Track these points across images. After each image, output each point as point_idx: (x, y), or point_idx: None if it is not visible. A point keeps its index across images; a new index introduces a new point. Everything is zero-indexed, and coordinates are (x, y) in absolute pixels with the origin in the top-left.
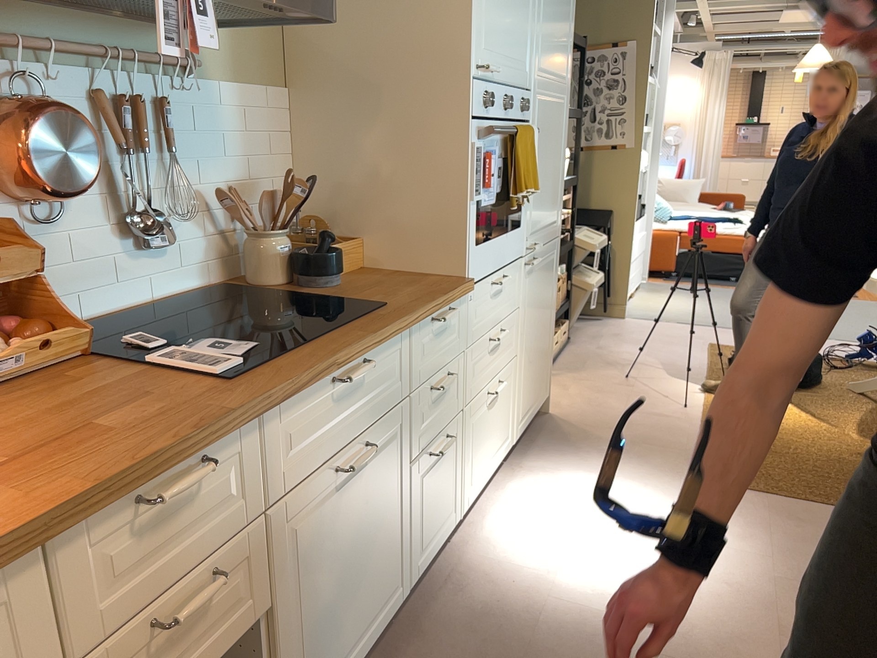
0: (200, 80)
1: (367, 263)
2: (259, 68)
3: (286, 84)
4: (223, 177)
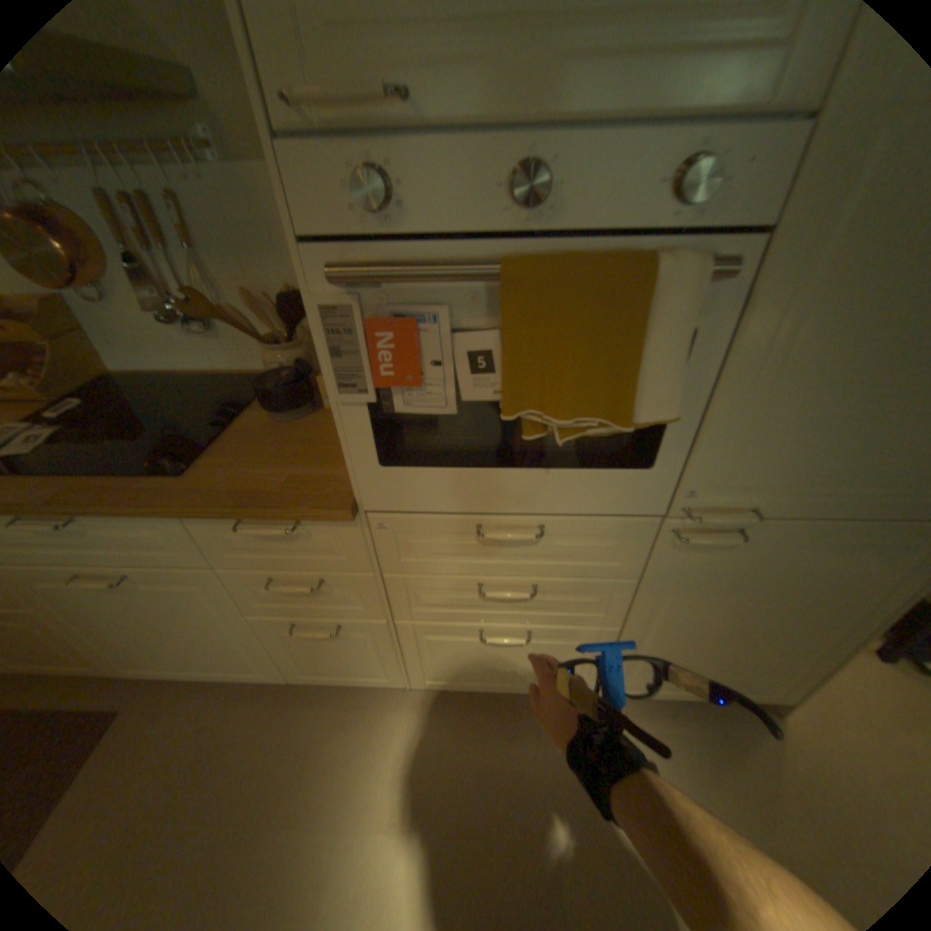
0: (221, 162)
1: None
2: None
3: None
4: (274, 273)
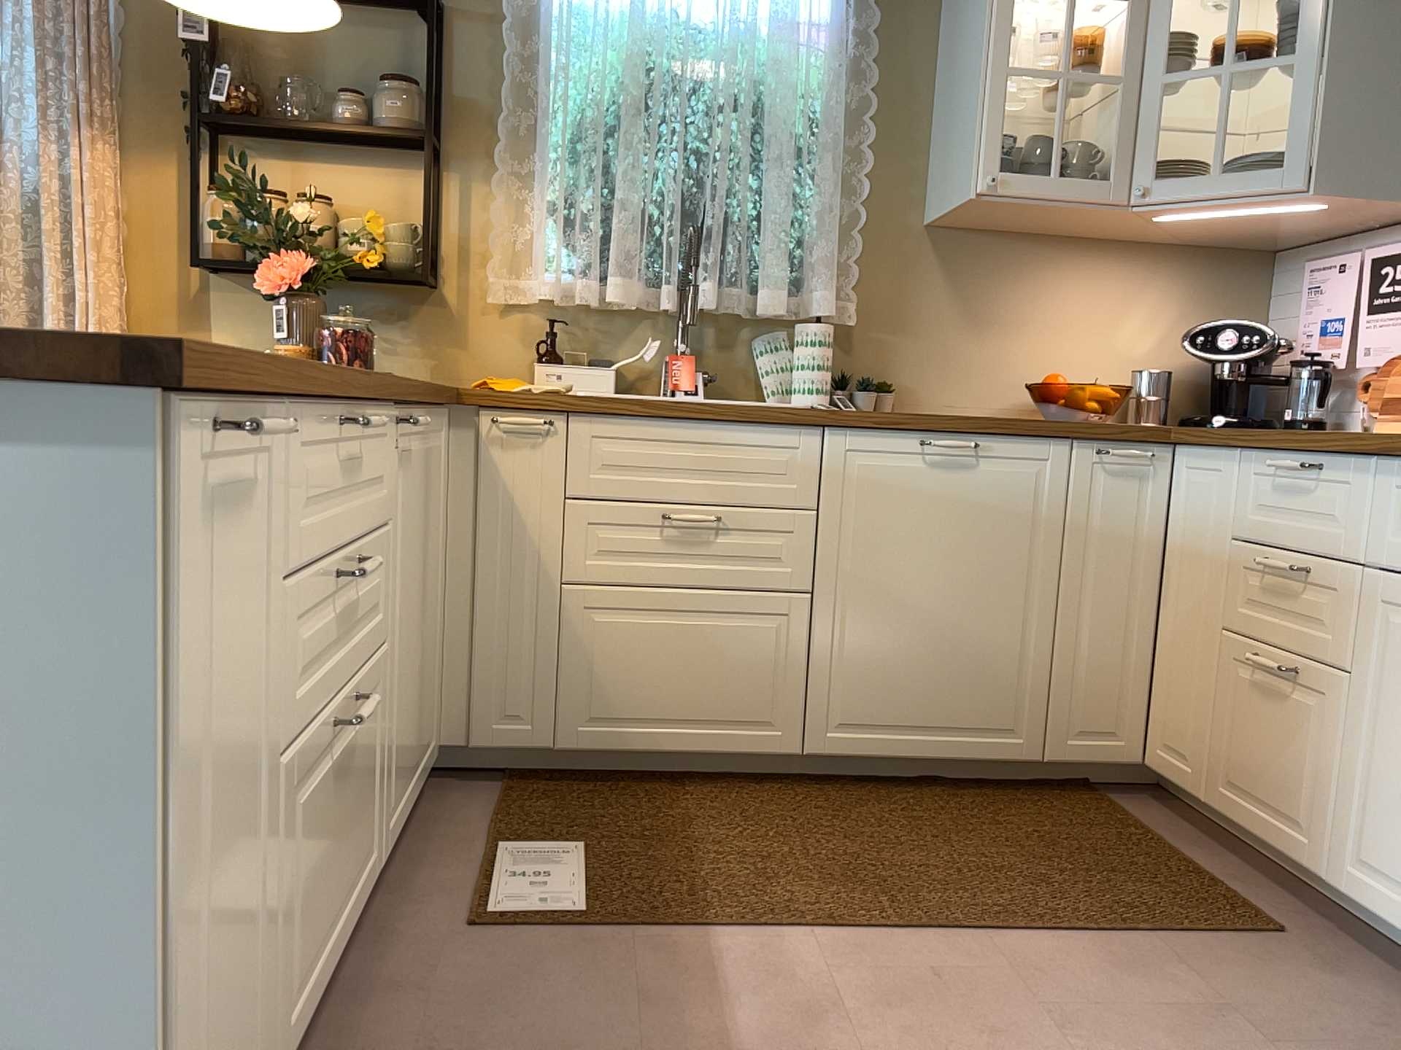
0: None
1: None
2: None
3: None
4: None
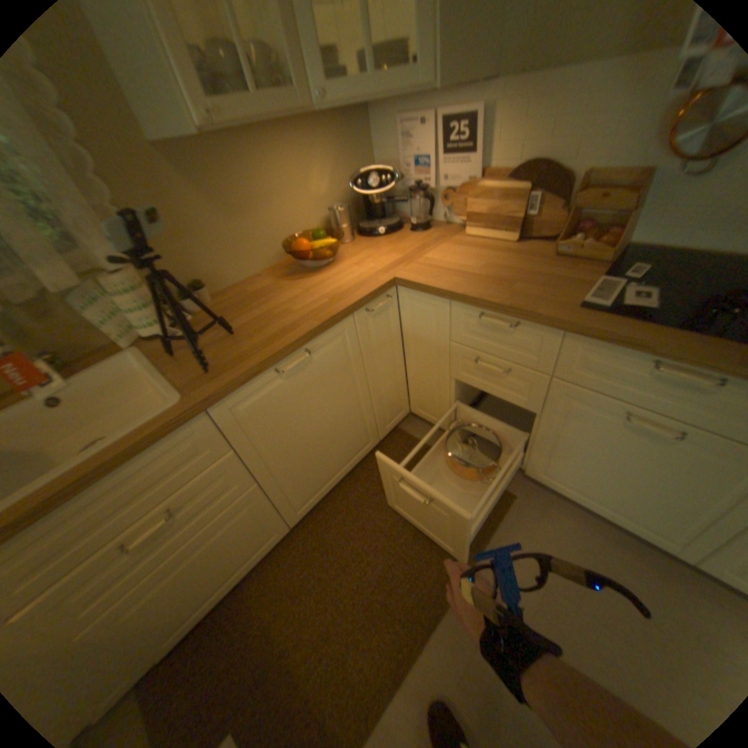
0: None
1: None
2: None
3: None
4: None
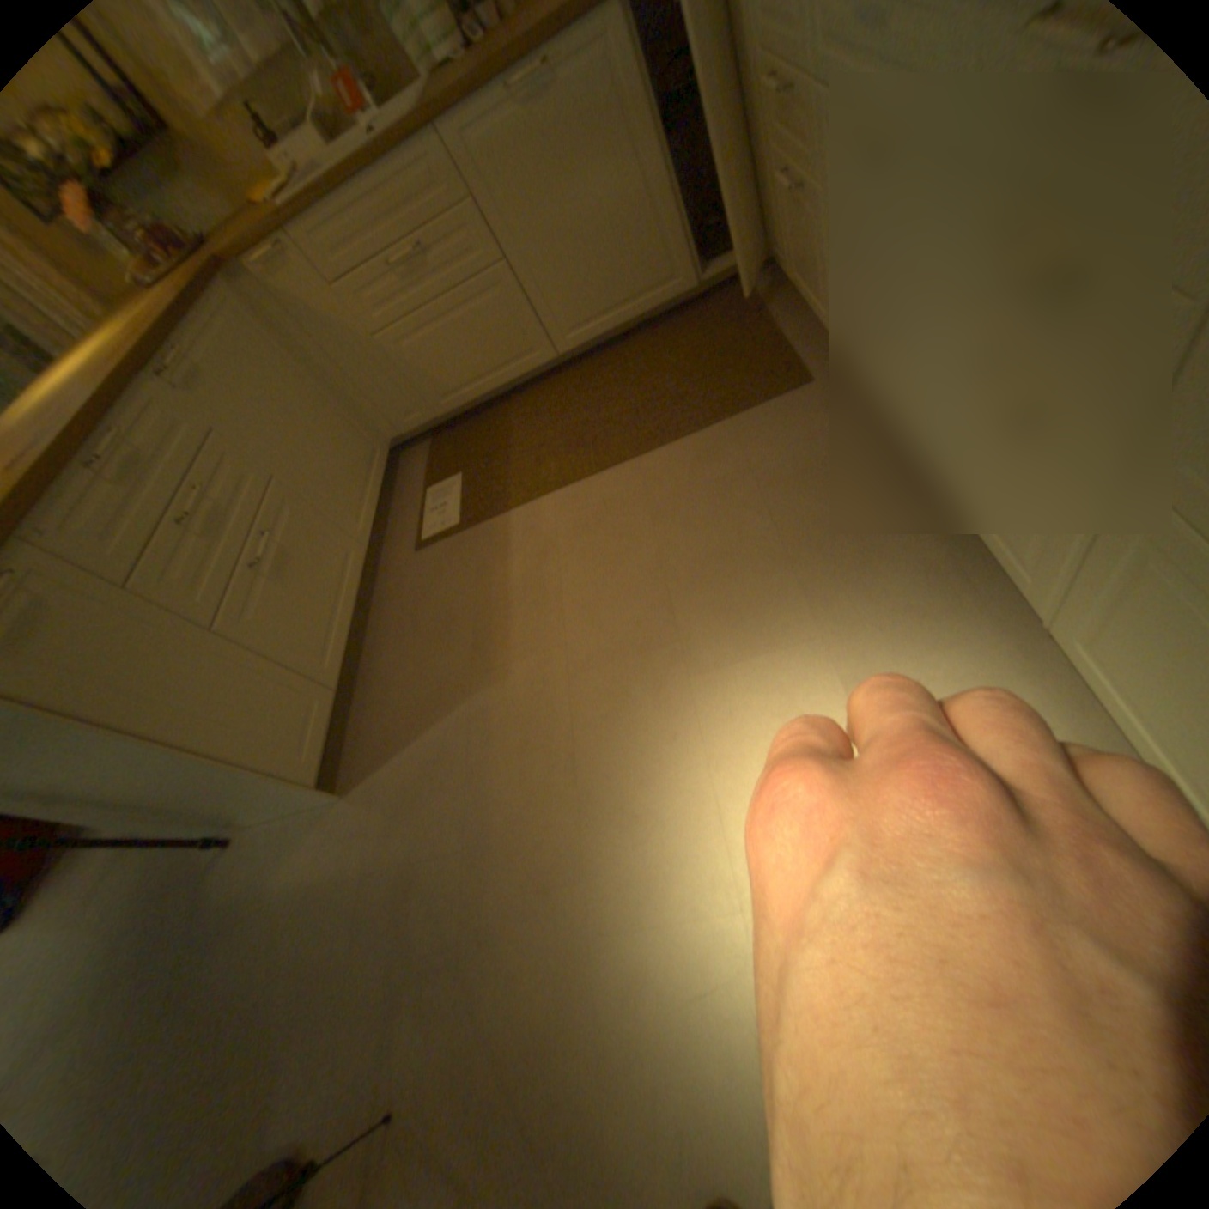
0: None
1: None
2: None
3: None
4: None
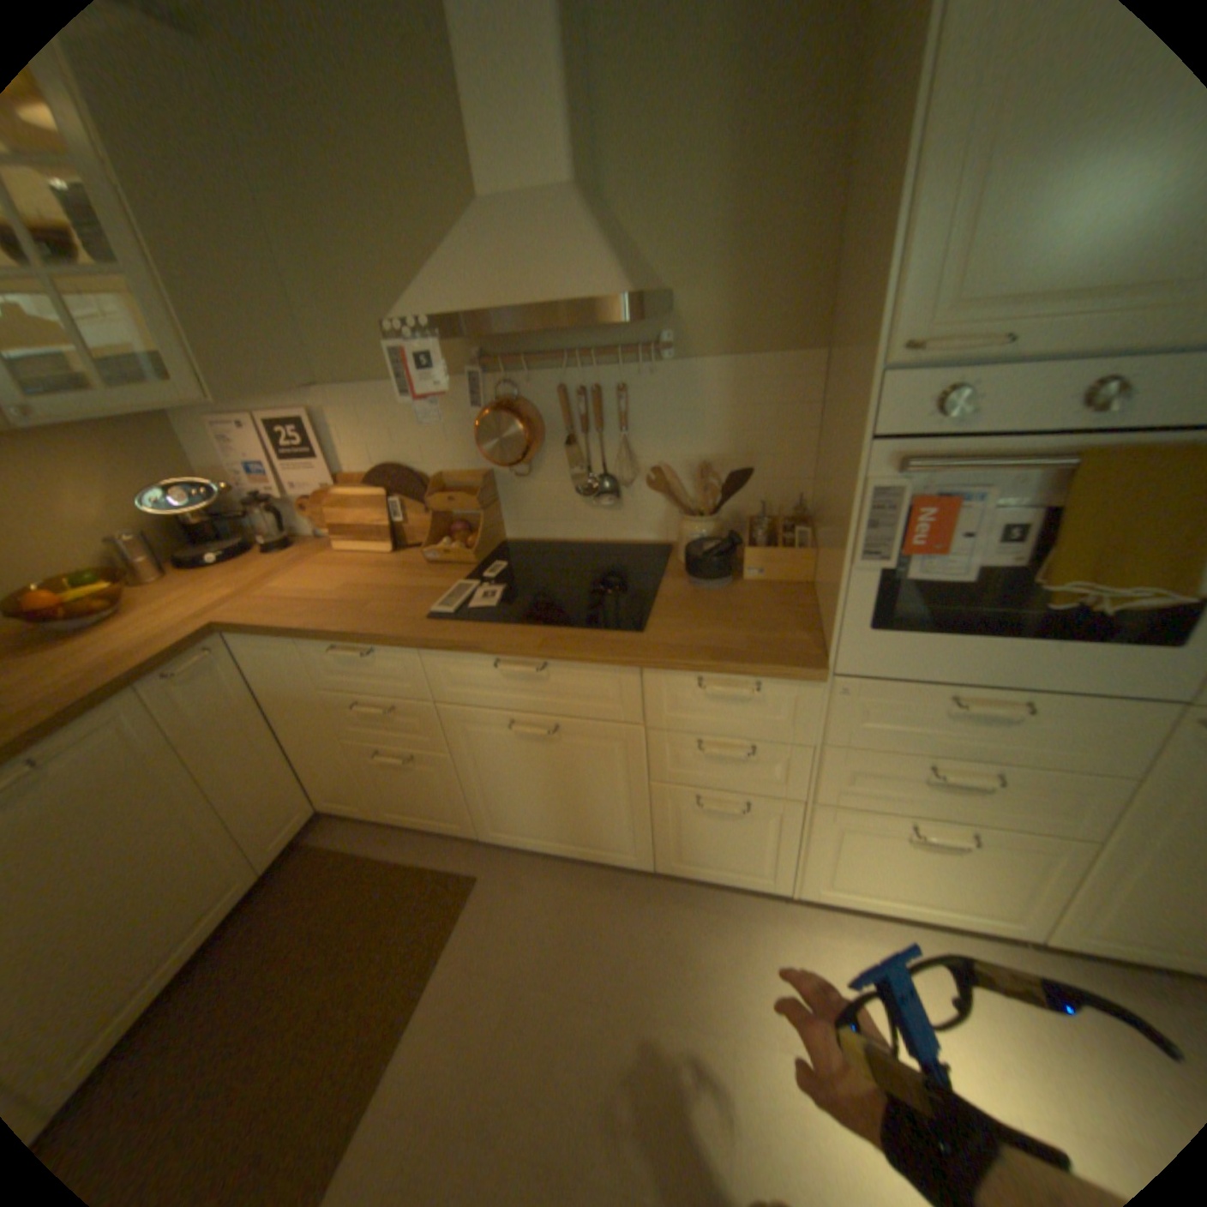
0: (675, 358)
1: (818, 580)
2: (774, 329)
3: (828, 341)
4: (695, 450)
